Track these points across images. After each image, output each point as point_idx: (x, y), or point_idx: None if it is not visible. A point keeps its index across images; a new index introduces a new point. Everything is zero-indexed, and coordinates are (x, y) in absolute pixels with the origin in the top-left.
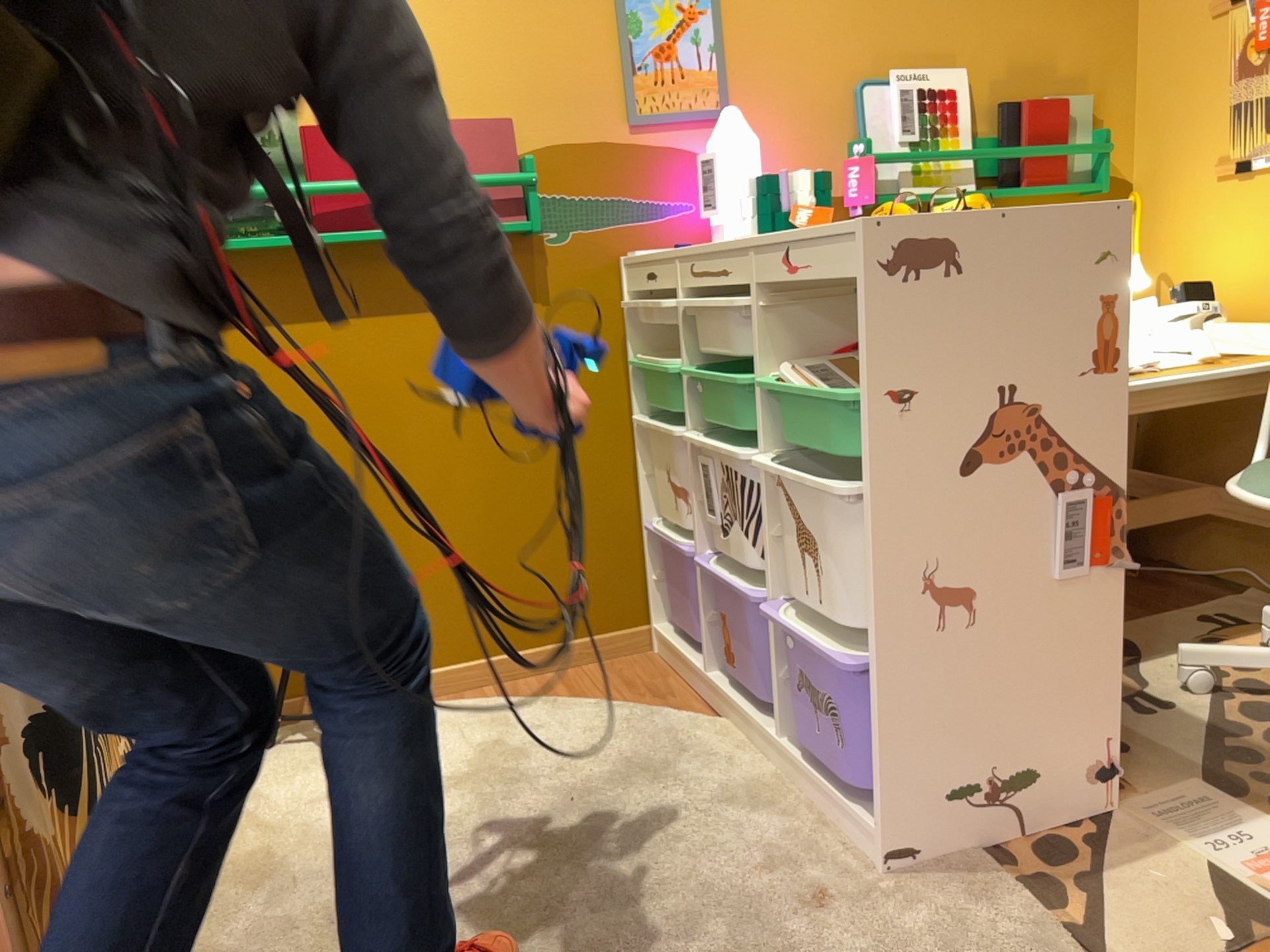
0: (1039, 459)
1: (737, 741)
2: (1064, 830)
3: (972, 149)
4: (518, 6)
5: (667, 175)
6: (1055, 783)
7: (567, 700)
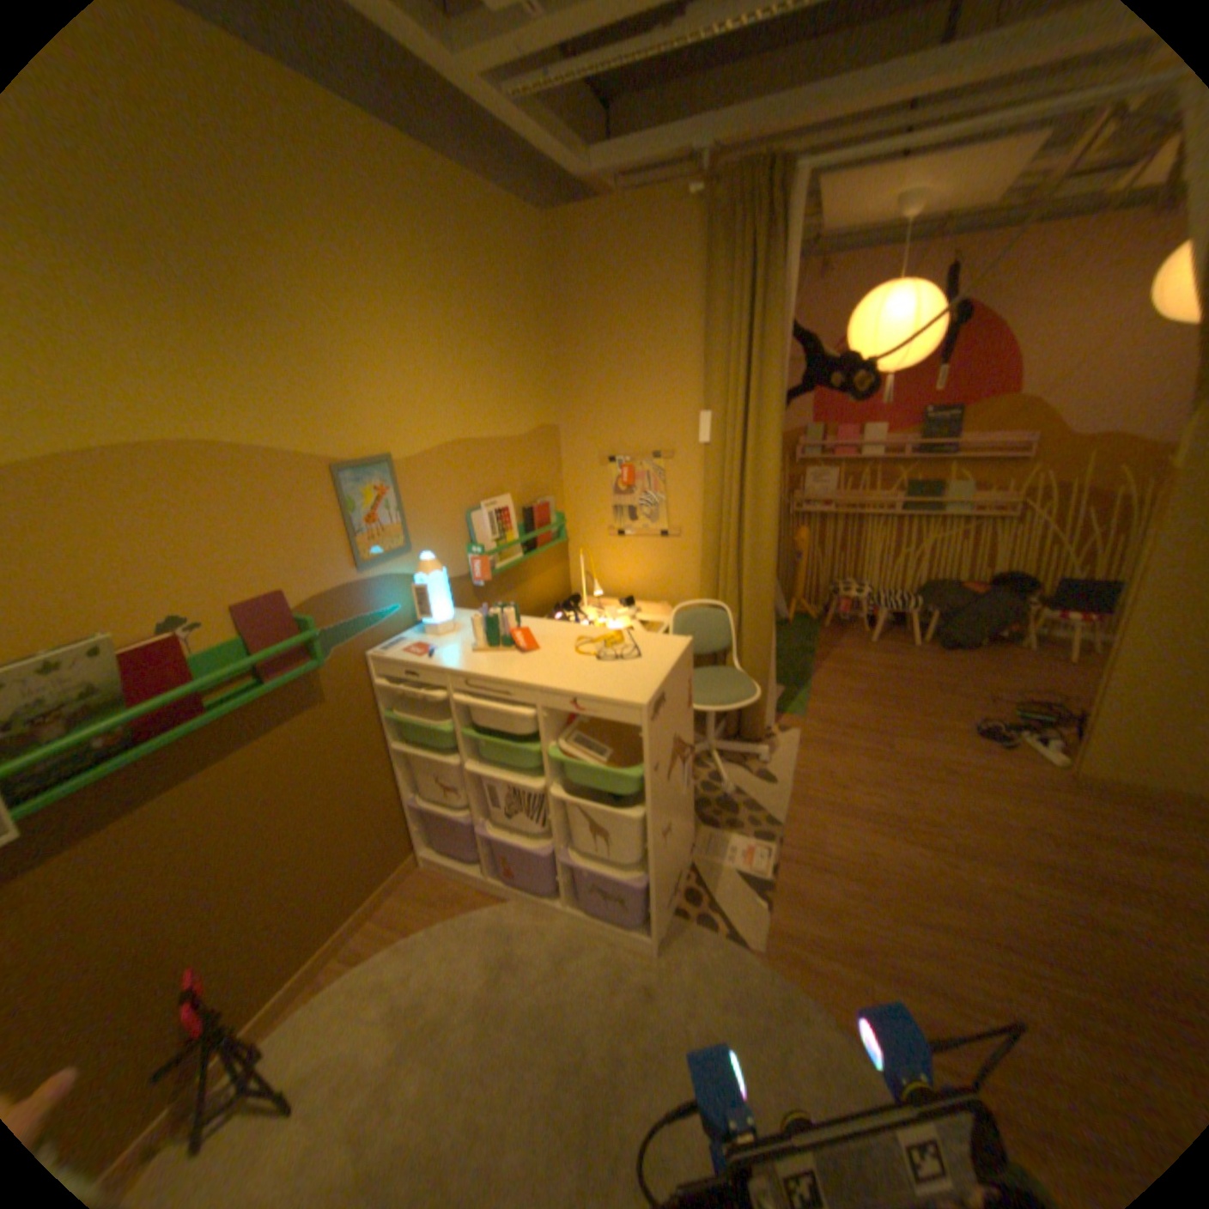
0: (681, 752)
1: (530, 913)
2: (687, 879)
3: (518, 535)
4: (270, 507)
5: (382, 593)
6: (684, 865)
7: (405, 942)
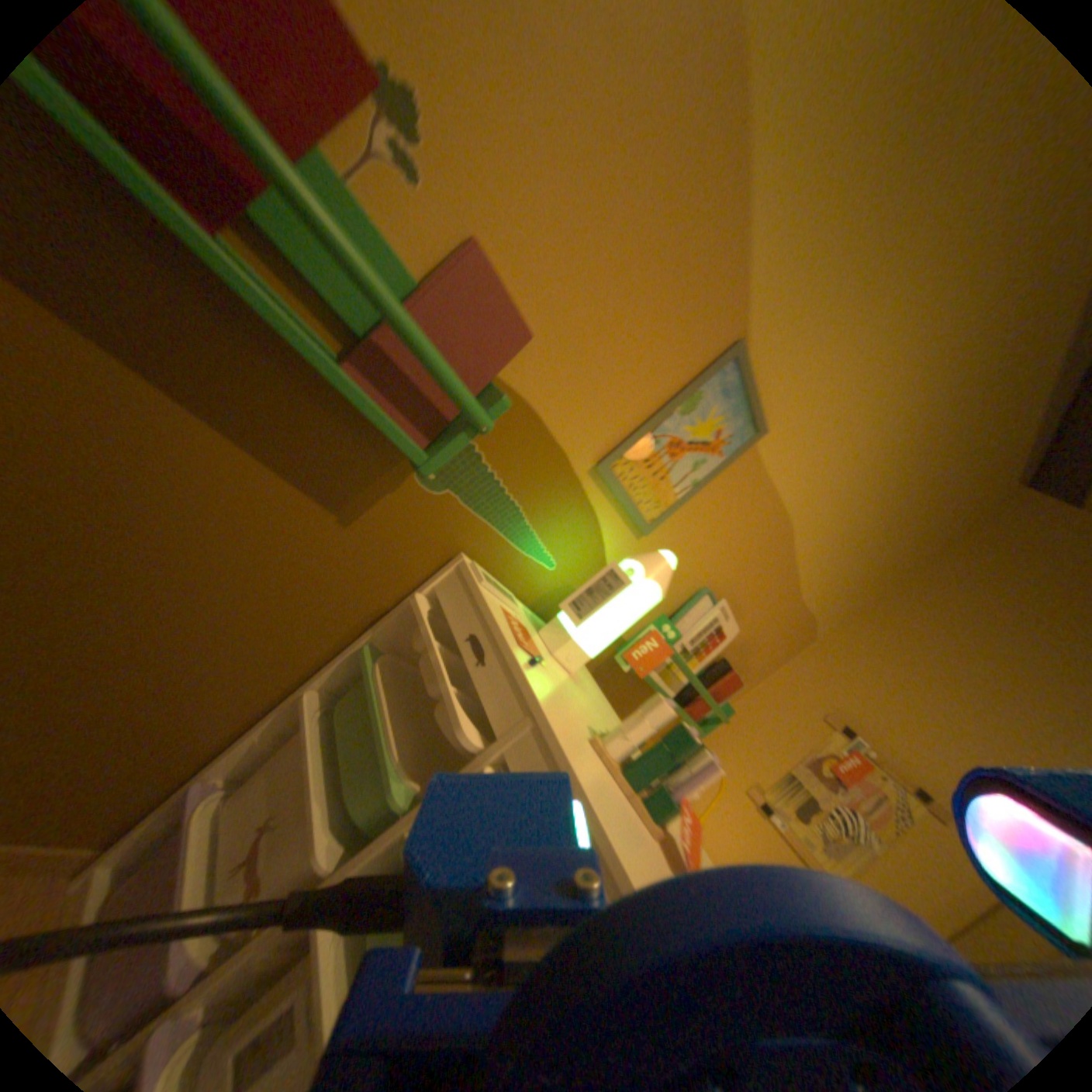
0: None
1: None
2: None
3: (698, 679)
4: (667, 264)
5: (570, 535)
6: None
7: None
